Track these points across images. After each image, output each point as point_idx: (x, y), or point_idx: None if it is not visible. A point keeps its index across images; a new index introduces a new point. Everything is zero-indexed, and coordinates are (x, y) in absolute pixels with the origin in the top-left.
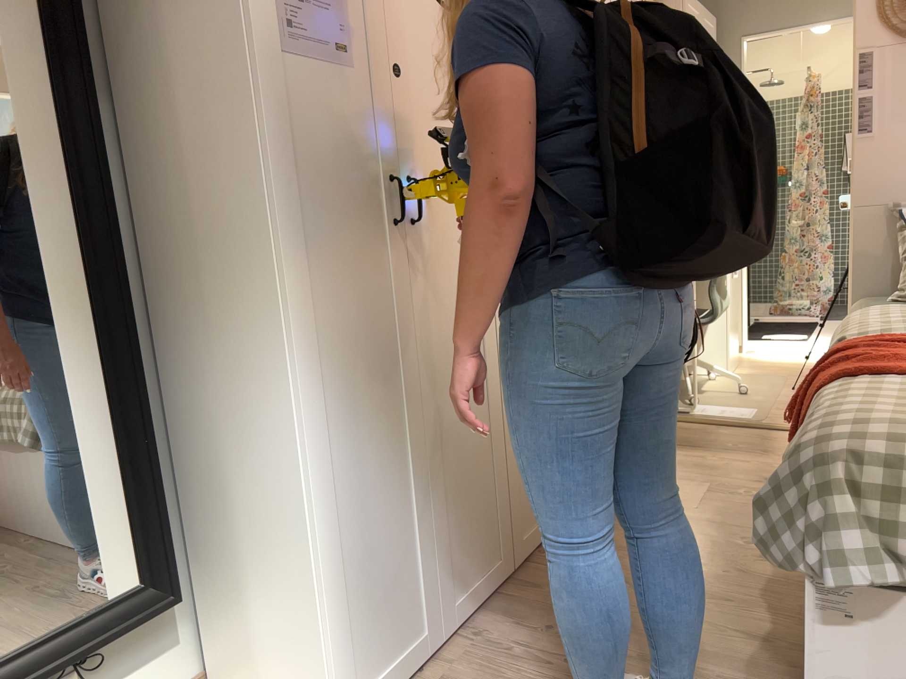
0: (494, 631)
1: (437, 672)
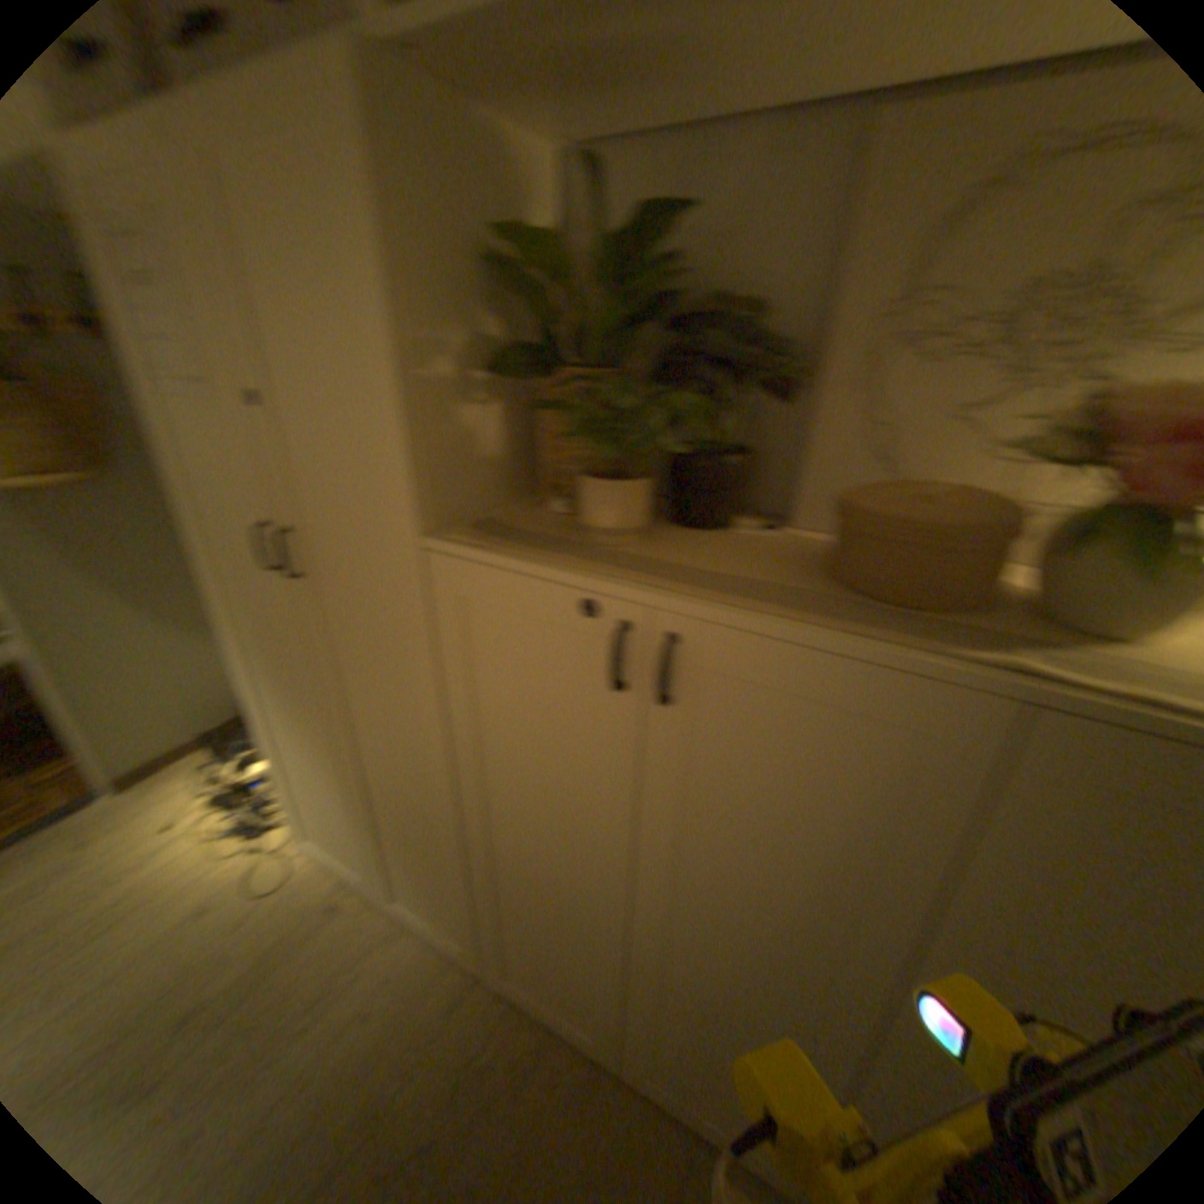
0: (378, 962)
1: (342, 911)
